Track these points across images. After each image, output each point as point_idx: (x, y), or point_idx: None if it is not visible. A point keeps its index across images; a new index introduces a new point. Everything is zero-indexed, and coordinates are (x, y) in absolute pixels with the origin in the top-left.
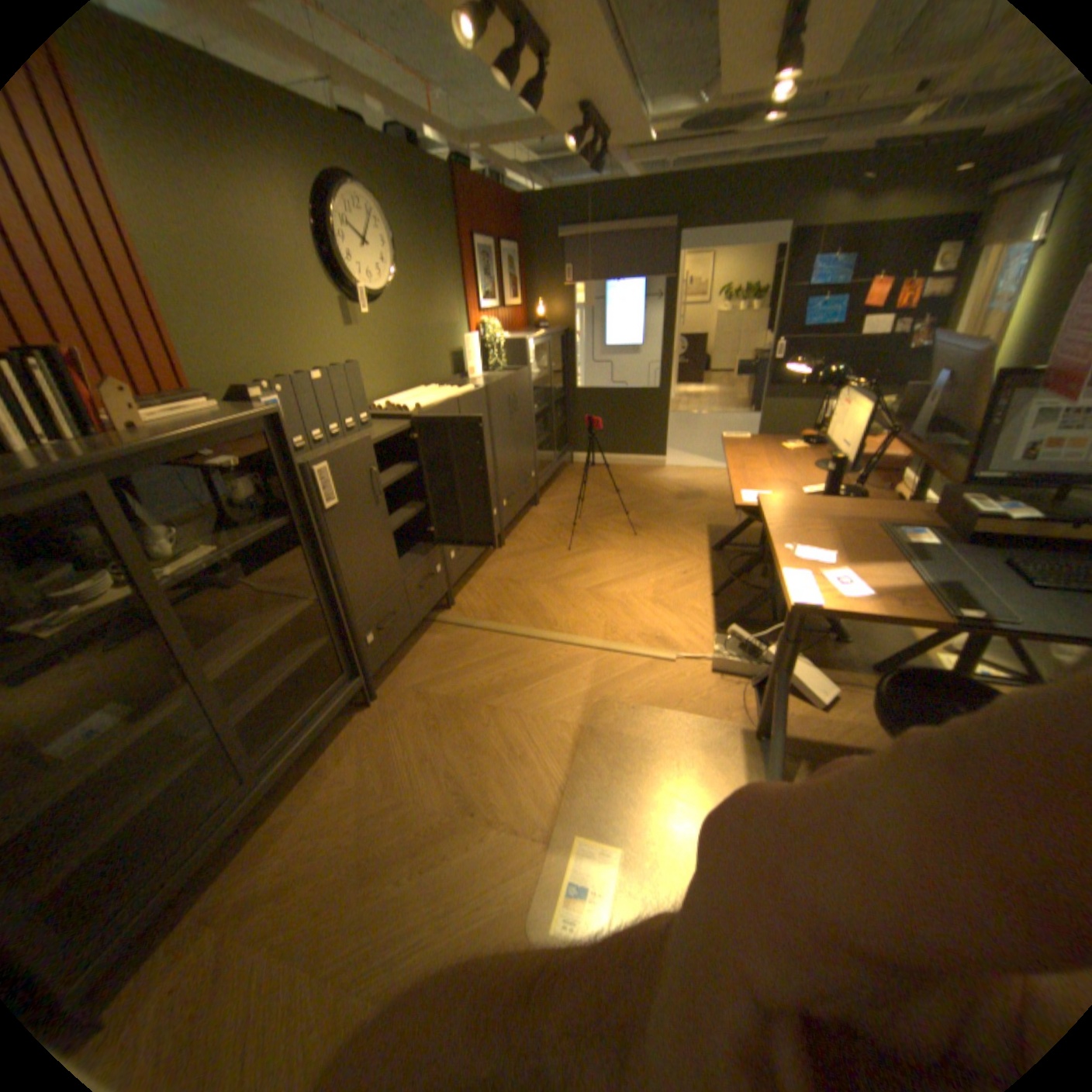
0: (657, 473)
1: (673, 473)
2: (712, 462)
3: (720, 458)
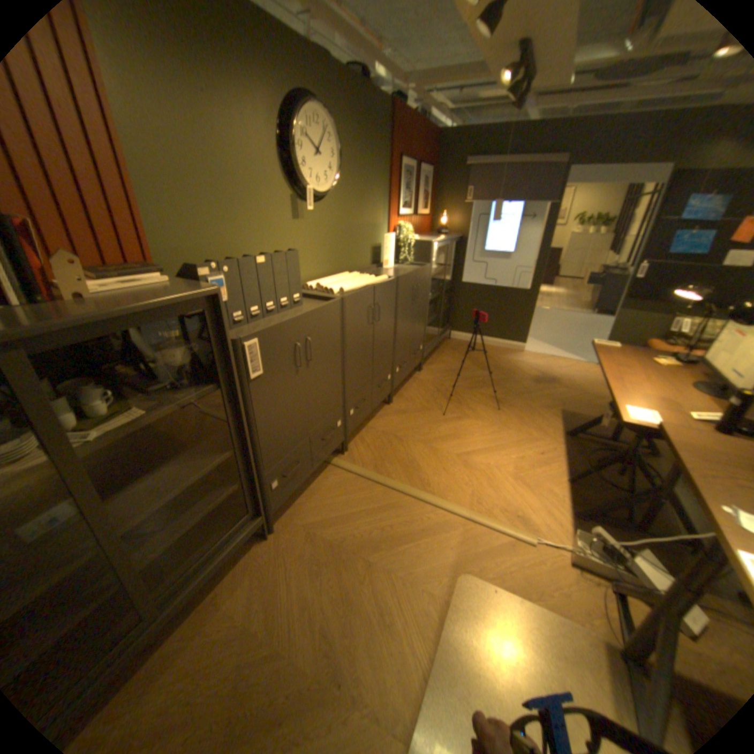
0: (514, 356)
1: (527, 358)
2: (559, 352)
3: (566, 350)
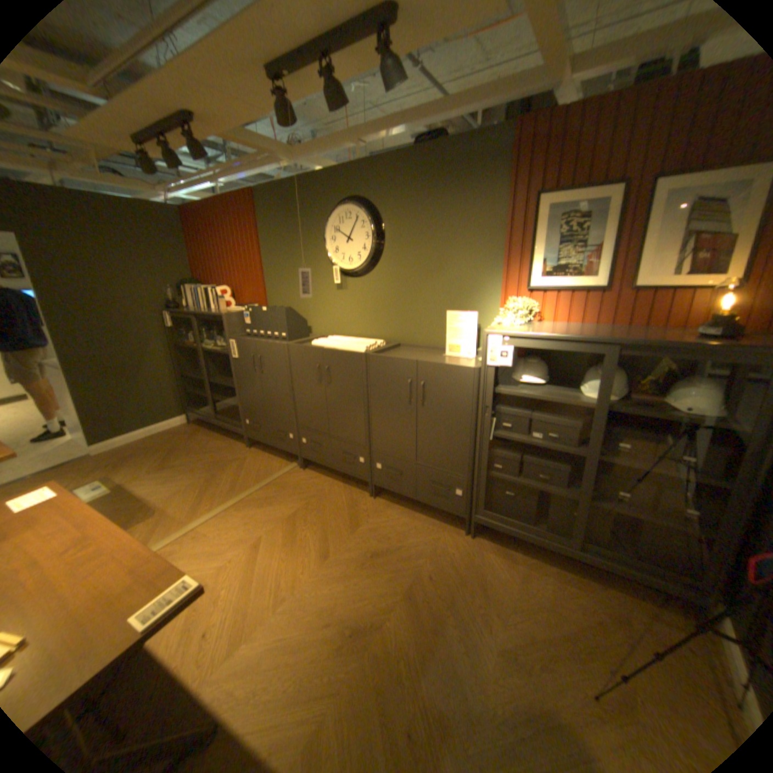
0: None
1: None
2: None
3: None
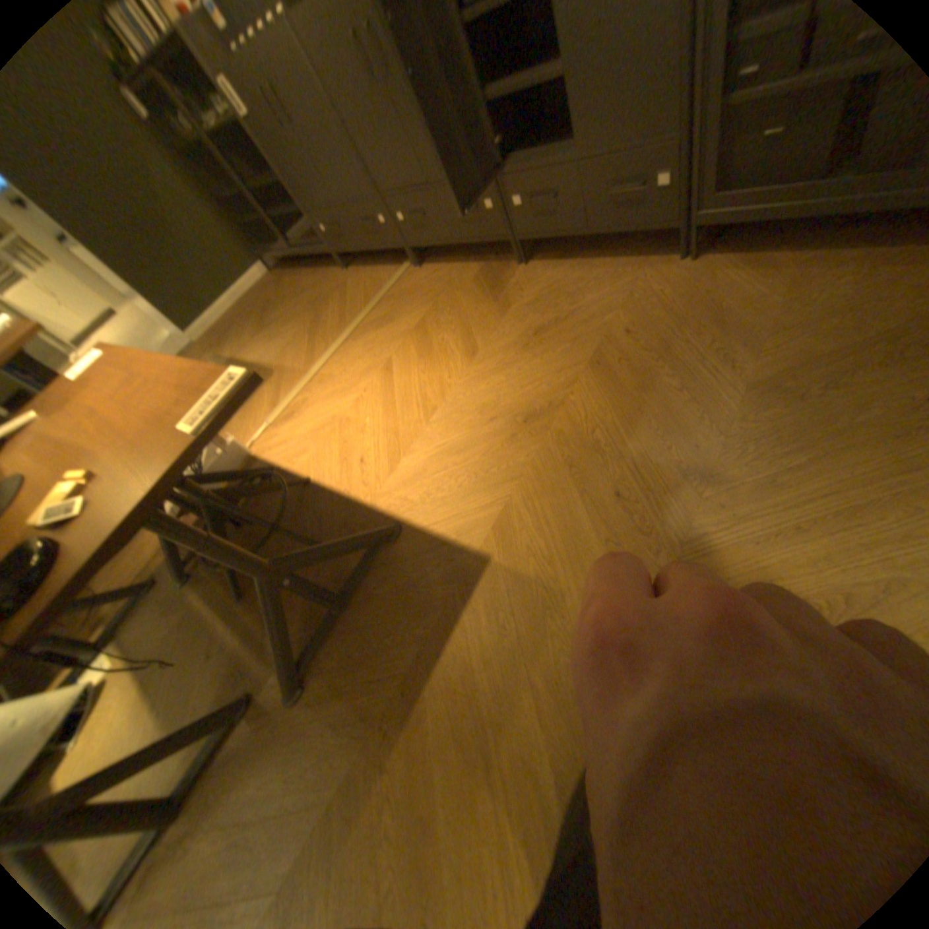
0: None
1: None
2: None
3: None
